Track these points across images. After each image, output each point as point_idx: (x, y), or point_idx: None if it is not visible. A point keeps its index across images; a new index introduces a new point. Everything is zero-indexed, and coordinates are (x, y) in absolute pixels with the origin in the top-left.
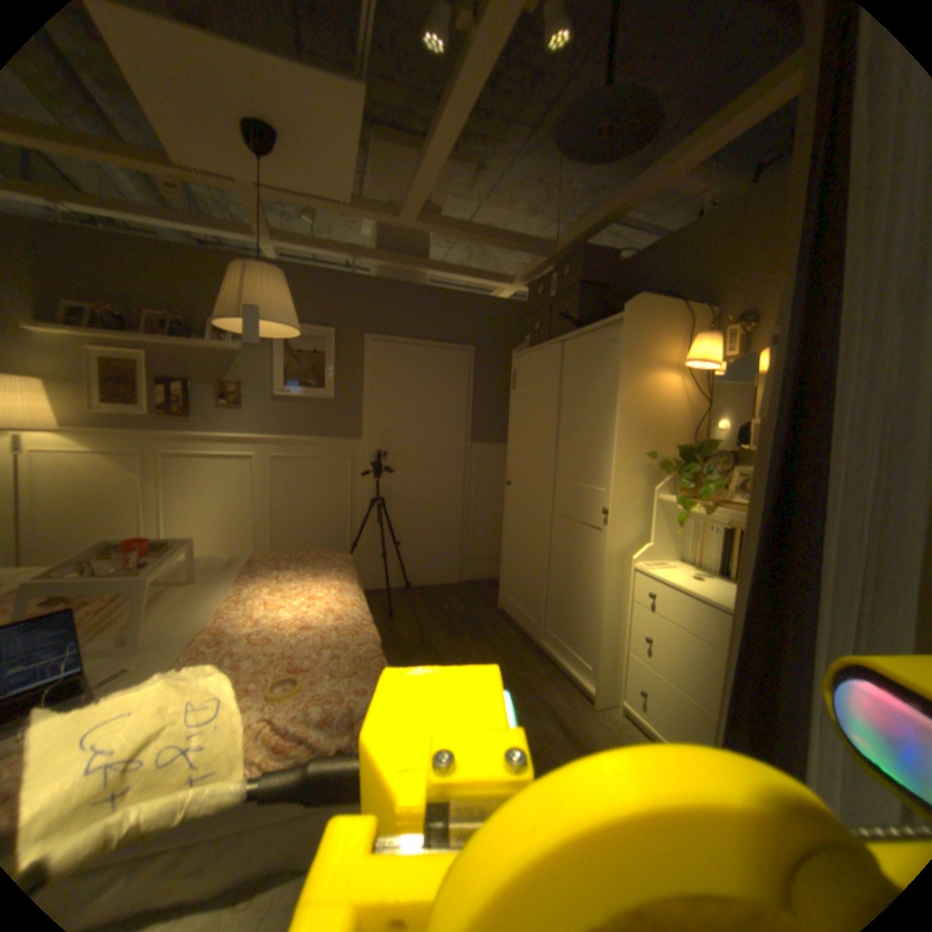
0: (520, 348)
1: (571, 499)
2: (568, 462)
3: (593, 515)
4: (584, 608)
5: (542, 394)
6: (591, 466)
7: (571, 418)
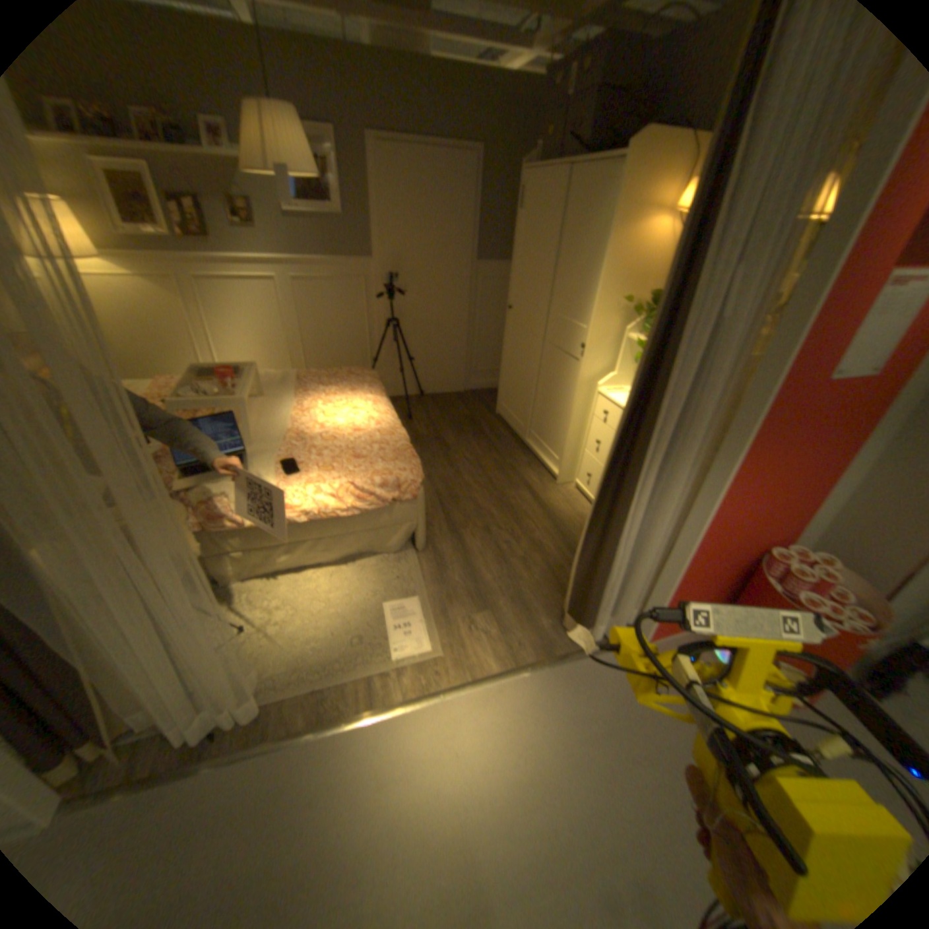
0: (531, 157)
1: (560, 331)
2: (562, 297)
3: (574, 348)
4: (559, 418)
5: (546, 222)
6: (579, 304)
7: (569, 253)
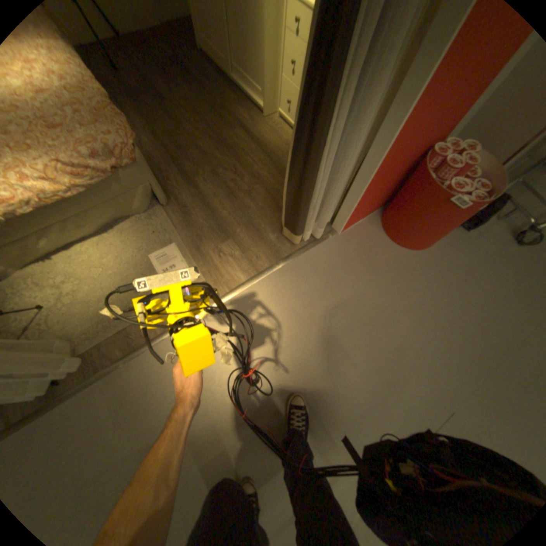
0: None
1: None
2: None
3: None
4: (253, 40)
5: None
6: None
7: None
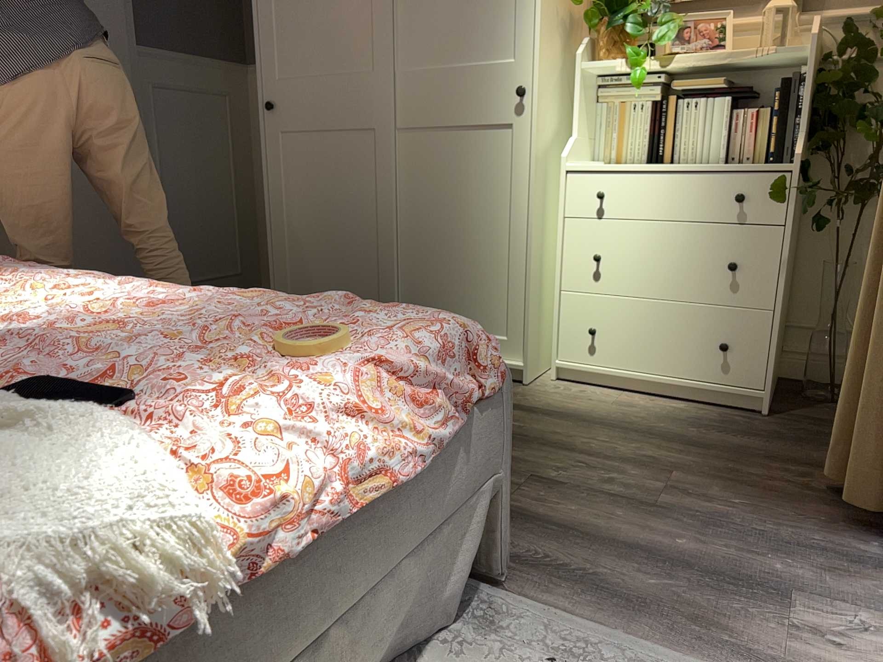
0: None
1: (438, 95)
2: (422, 35)
3: (490, 108)
4: (483, 258)
5: None
6: (476, 29)
7: None
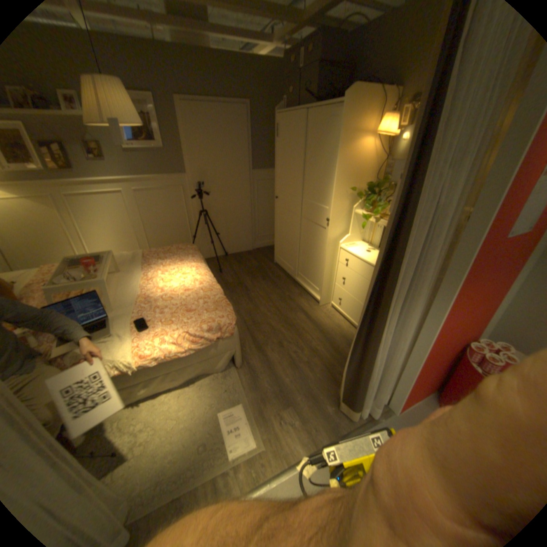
0: (280, 106)
1: (311, 210)
2: (310, 189)
3: (322, 220)
4: (316, 264)
5: (295, 144)
6: (321, 193)
7: (312, 162)
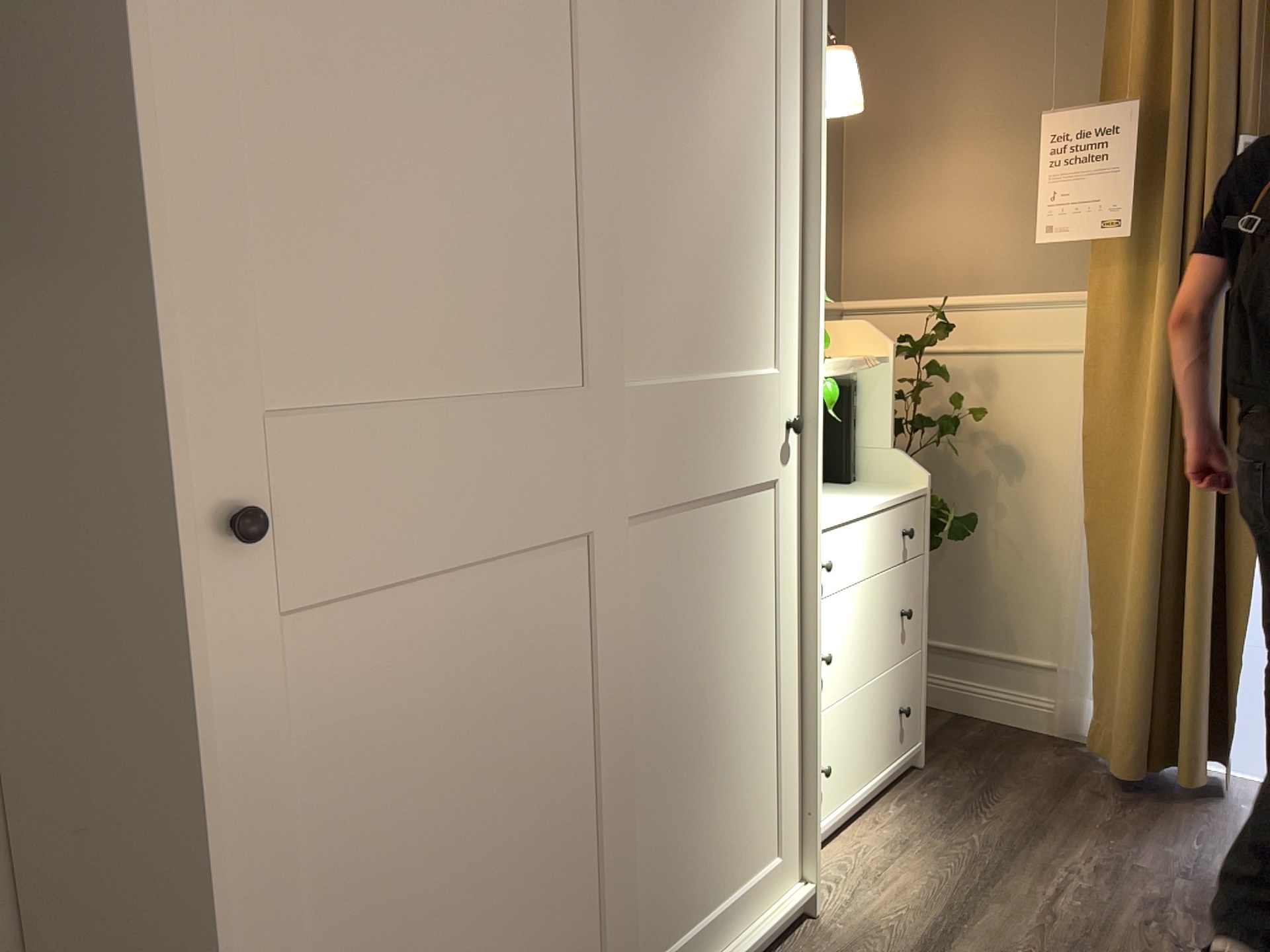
0: None
1: (687, 437)
2: (656, 305)
3: (757, 456)
4: (748, 737)
5: None
6: (734, 307)
7: (654, 128)
